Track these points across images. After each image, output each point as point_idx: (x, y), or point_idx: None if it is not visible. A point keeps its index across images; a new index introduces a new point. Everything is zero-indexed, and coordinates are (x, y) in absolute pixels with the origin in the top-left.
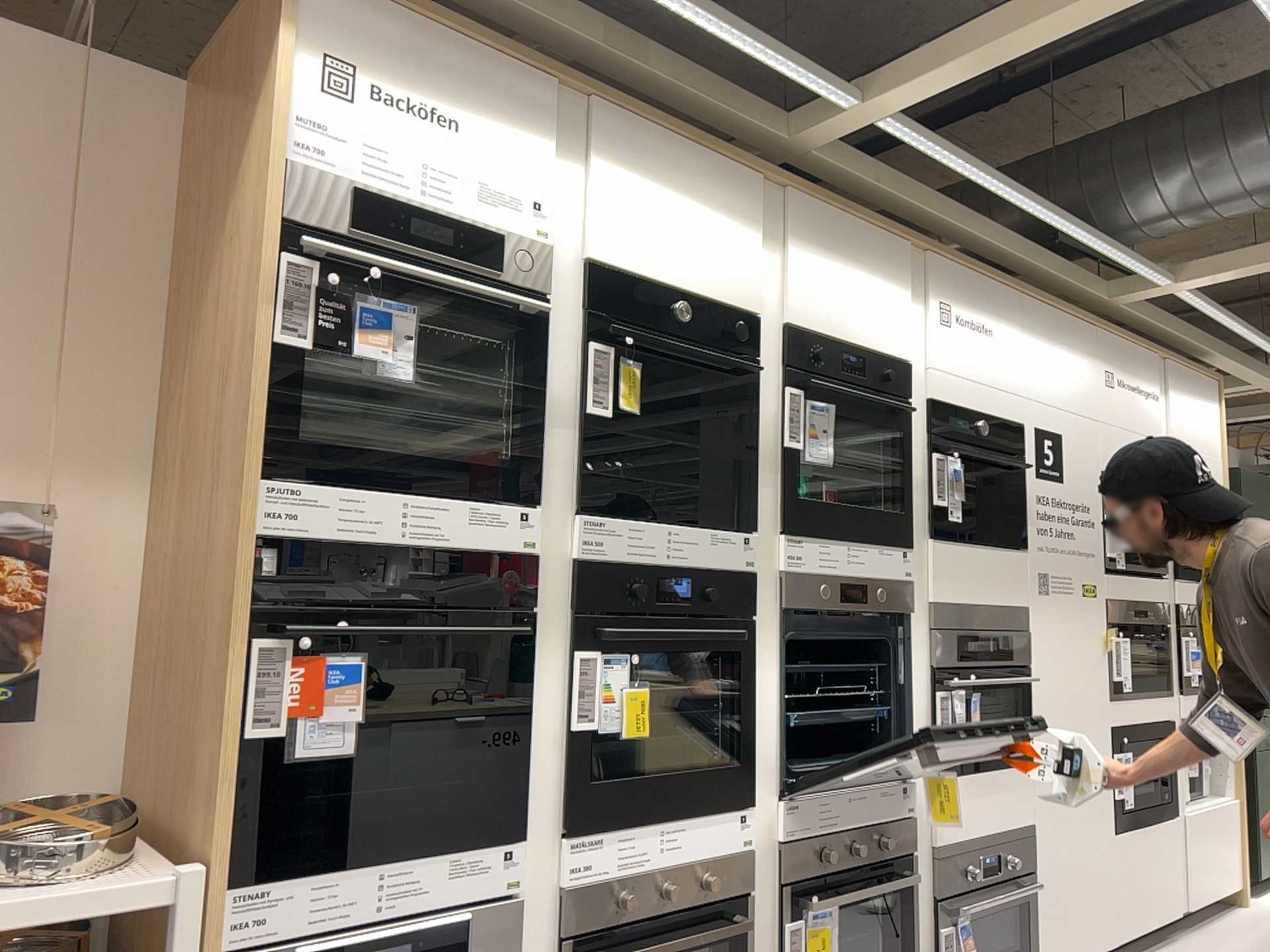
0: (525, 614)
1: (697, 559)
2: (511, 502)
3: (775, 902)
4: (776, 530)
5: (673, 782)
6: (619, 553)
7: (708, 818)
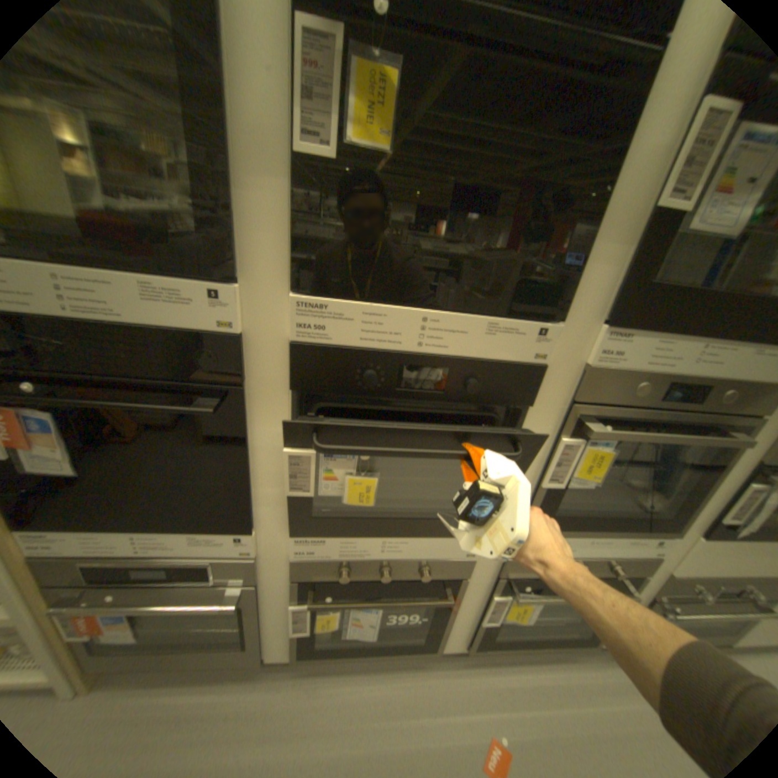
0: (228, 390)
1: (465, 350)
2: (195, 273)
3: (492, 593)
4: (608, 321)
5: (399, 524)
6: (348, 339)
7: (434, 547)
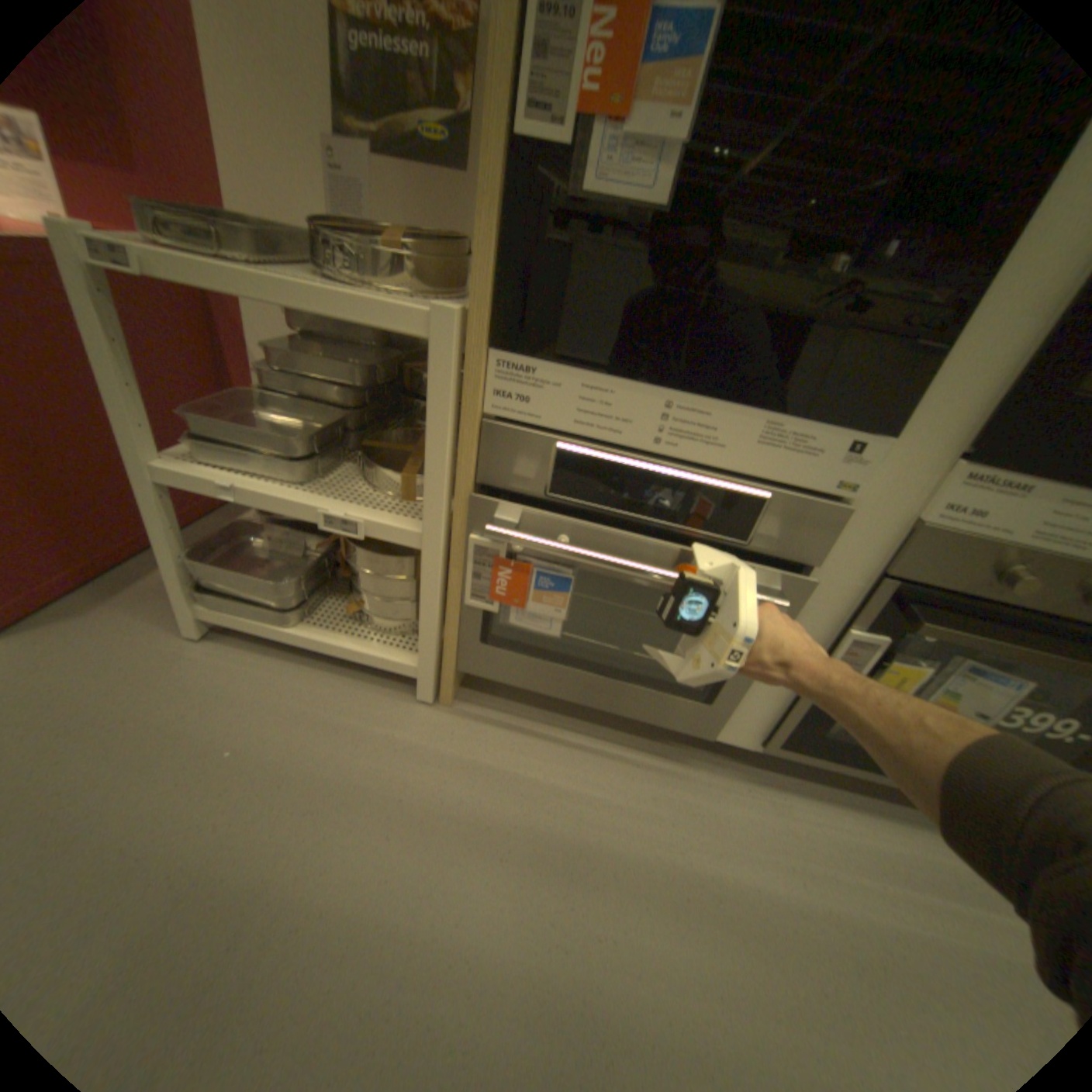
0: None
1: None
2: None
3: None
4: None
5: None
6: None
7: None
